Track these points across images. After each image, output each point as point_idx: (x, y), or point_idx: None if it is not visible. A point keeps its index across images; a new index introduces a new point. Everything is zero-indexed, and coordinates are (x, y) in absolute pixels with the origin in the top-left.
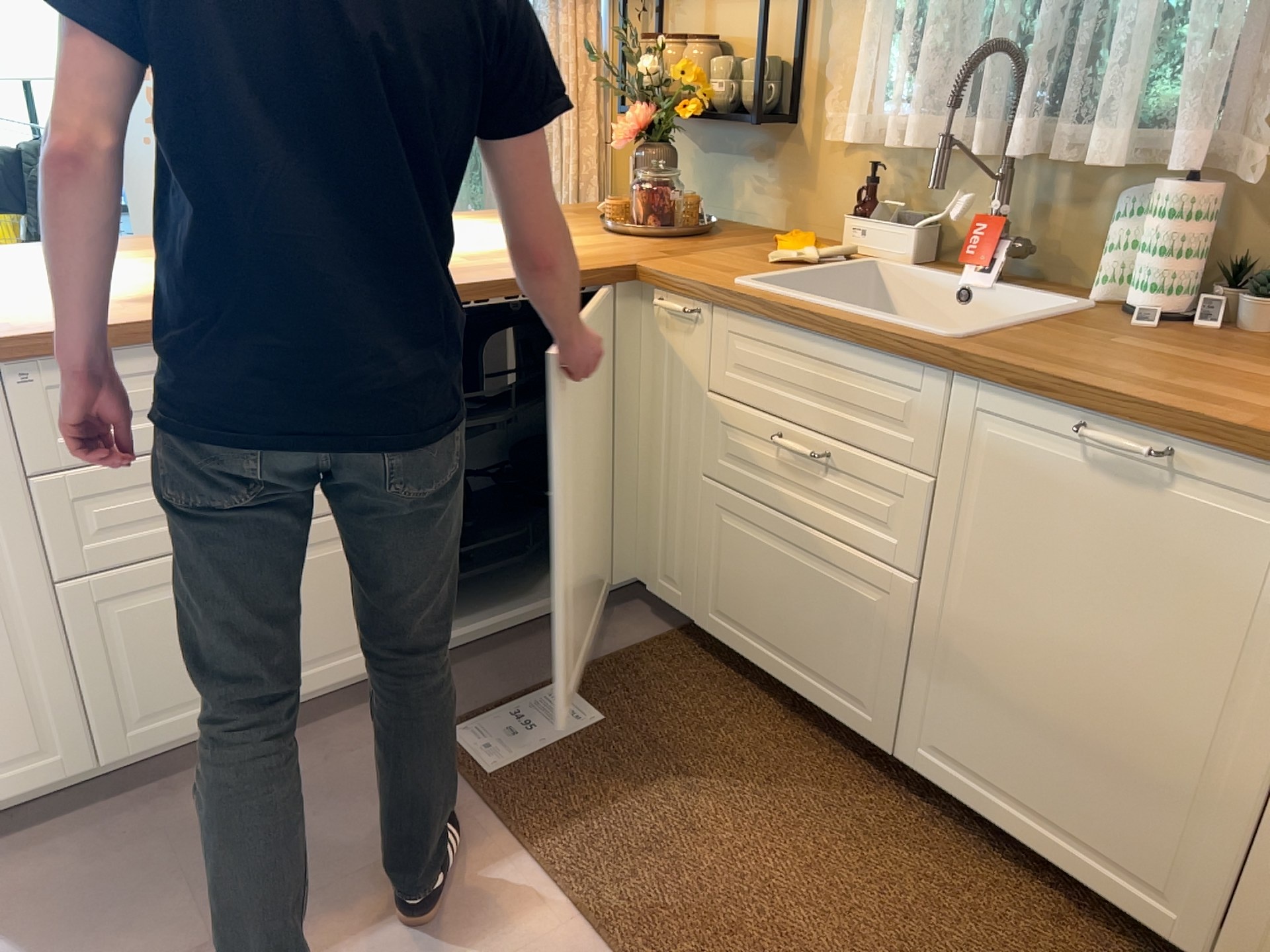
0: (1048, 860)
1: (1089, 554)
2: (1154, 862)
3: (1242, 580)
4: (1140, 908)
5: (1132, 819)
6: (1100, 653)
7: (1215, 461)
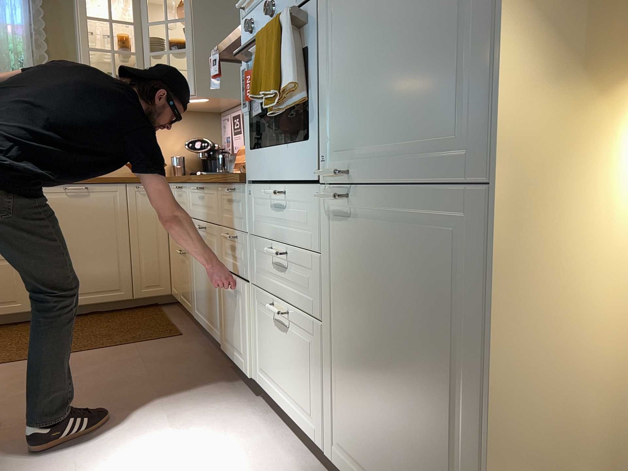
0: (90, 304)
1: (75, 218)
2: (114, 282)
3: (109, 209)
4: (115, 297)
5: (106, 276)
6: (86, 240)
7: (96, 186)
